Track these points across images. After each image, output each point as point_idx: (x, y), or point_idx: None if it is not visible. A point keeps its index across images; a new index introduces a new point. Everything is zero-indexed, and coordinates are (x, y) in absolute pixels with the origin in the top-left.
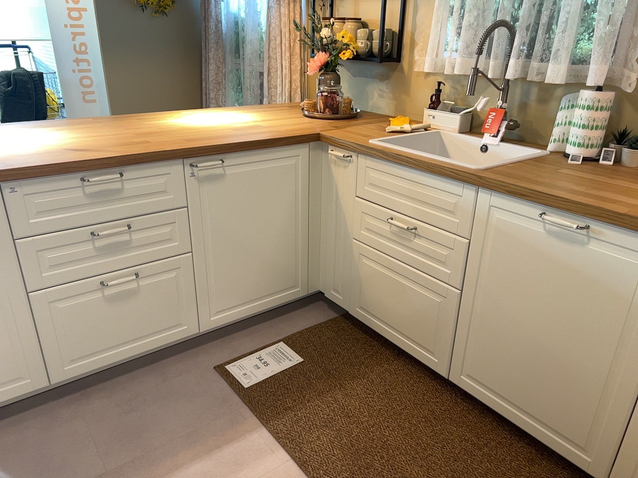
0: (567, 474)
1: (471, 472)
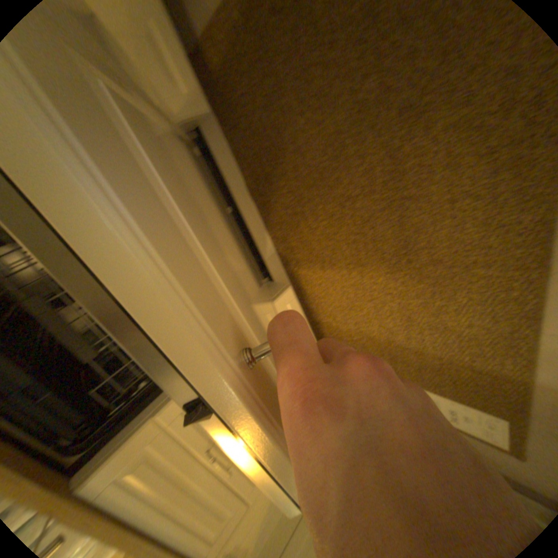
0: (247, 151)
1: (327, 195)
